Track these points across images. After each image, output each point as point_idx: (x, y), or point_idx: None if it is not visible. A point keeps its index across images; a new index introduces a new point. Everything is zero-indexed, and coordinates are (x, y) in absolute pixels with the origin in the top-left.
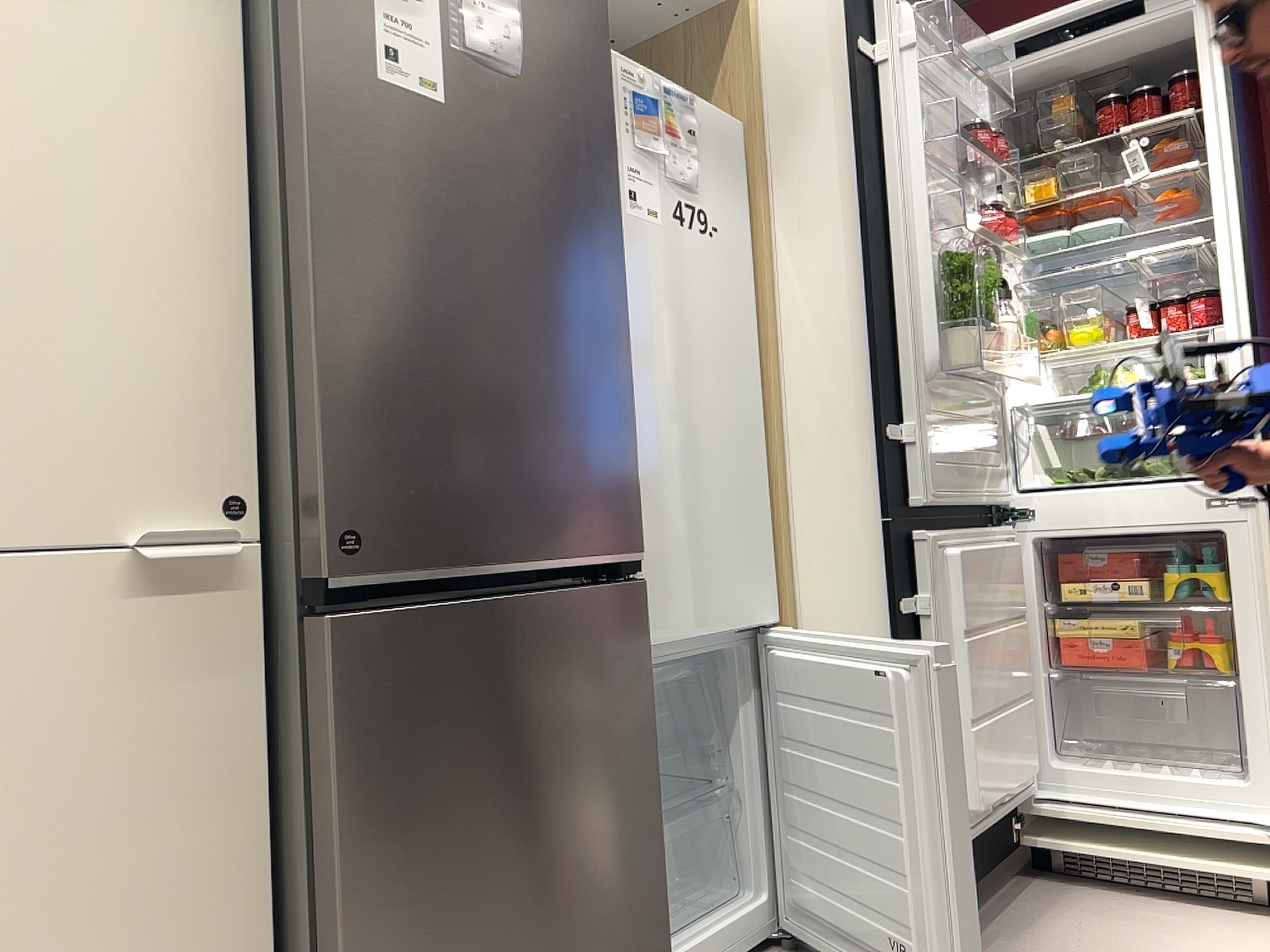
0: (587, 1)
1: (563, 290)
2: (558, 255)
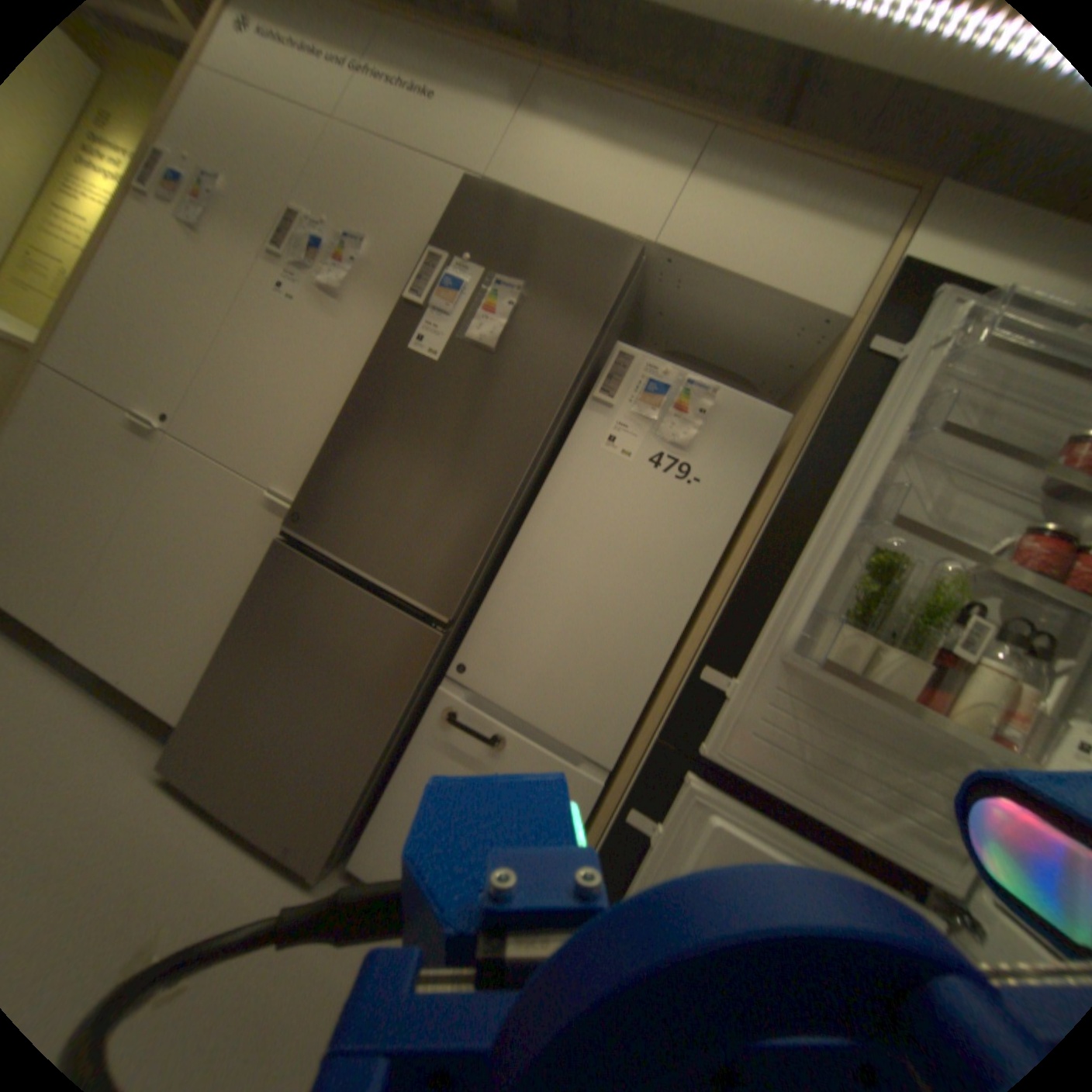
0: (581, 320)
1: (467, 463)
2: (473, 446)
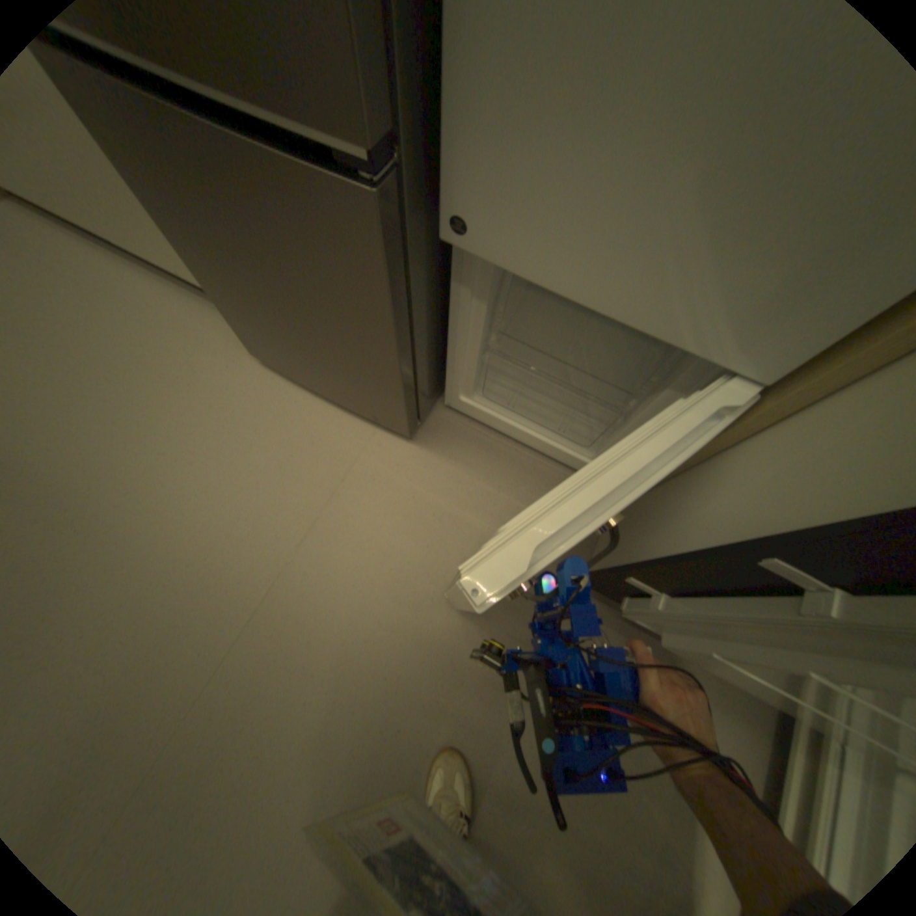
0: None
1: None
2: None
